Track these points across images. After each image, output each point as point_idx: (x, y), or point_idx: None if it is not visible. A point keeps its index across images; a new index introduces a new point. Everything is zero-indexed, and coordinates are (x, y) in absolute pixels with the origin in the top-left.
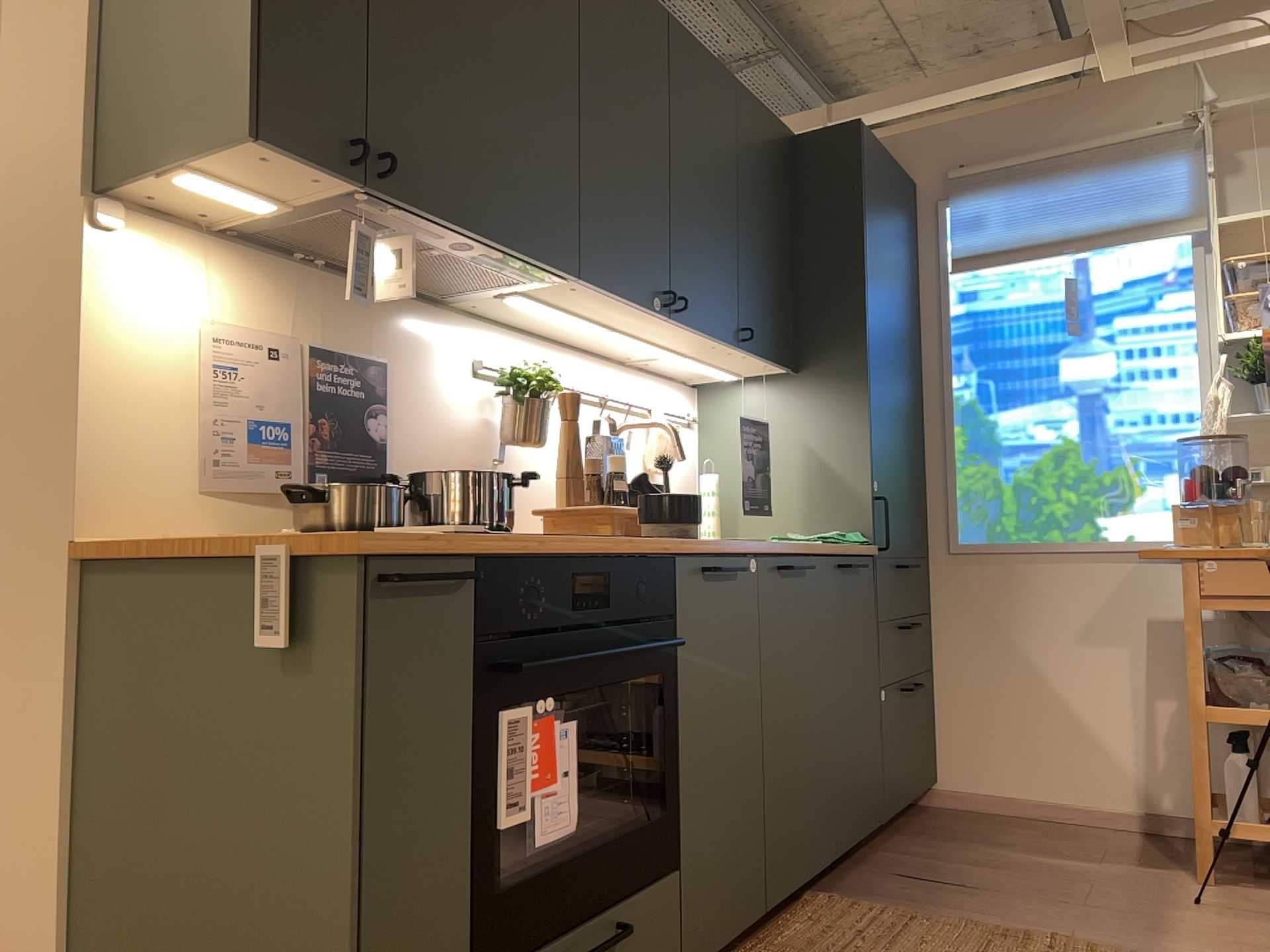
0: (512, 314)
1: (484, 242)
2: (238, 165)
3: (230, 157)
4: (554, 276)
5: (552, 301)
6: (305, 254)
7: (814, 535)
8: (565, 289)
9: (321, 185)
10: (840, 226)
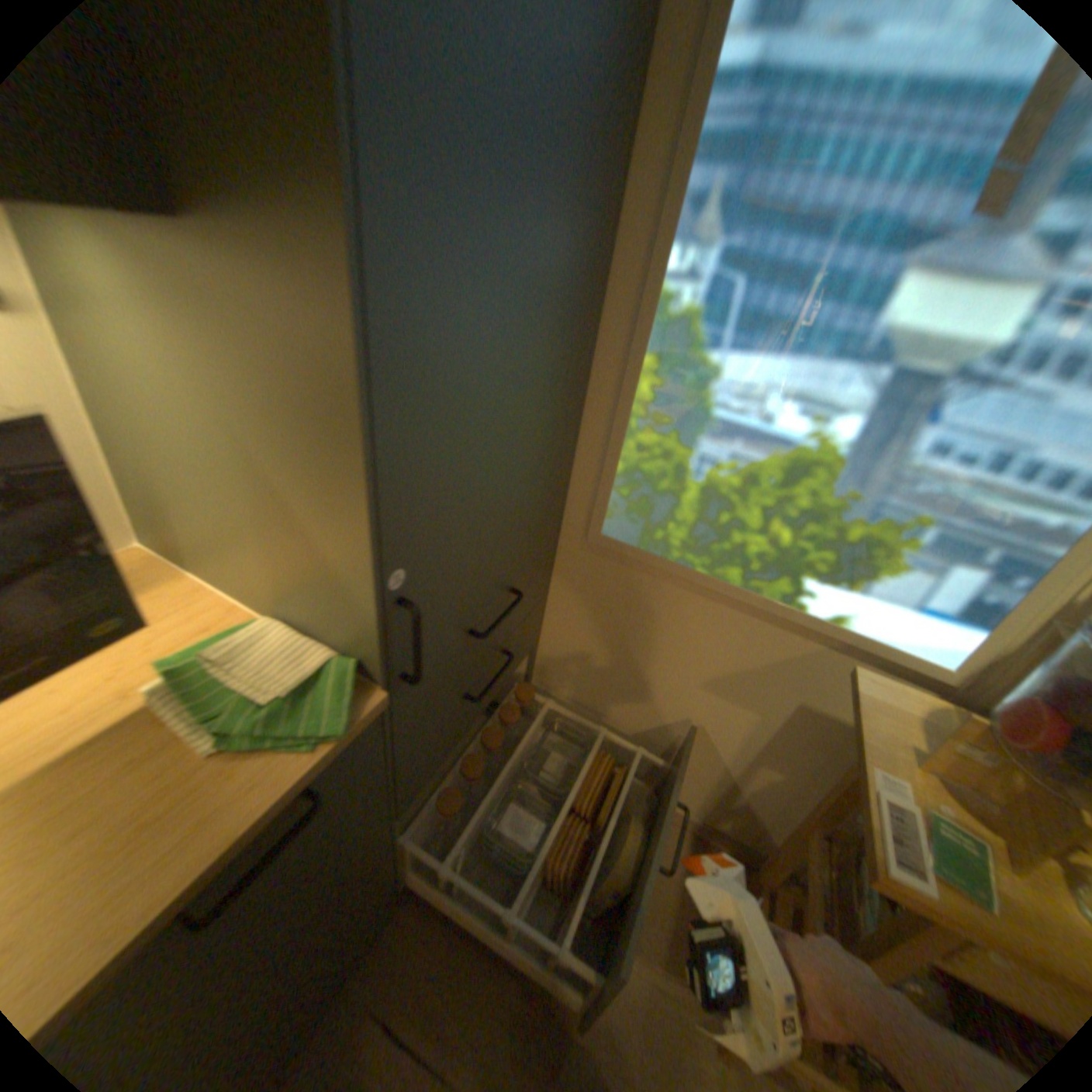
0: None
1: None
2: None
3: None
4: None
5: None
6: None
7: (282, 623)
8: None
9: None
10: None
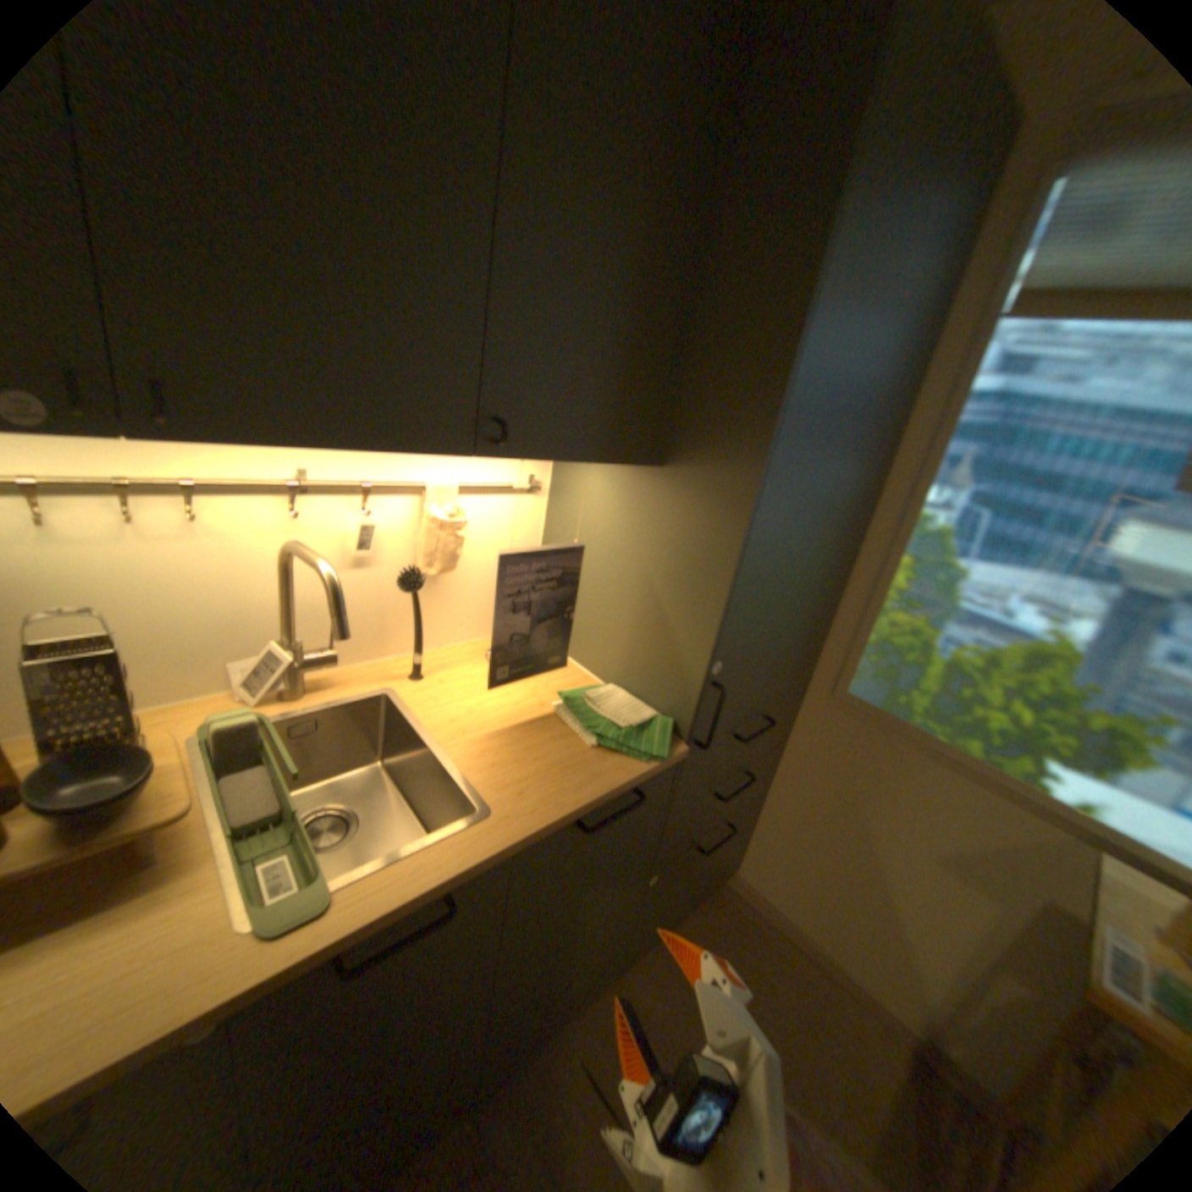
0: None
1: None
2: None
3: None
4: None
5: None
6: None
7: (625, 689)
8: None
9: None
10: (797, 199)
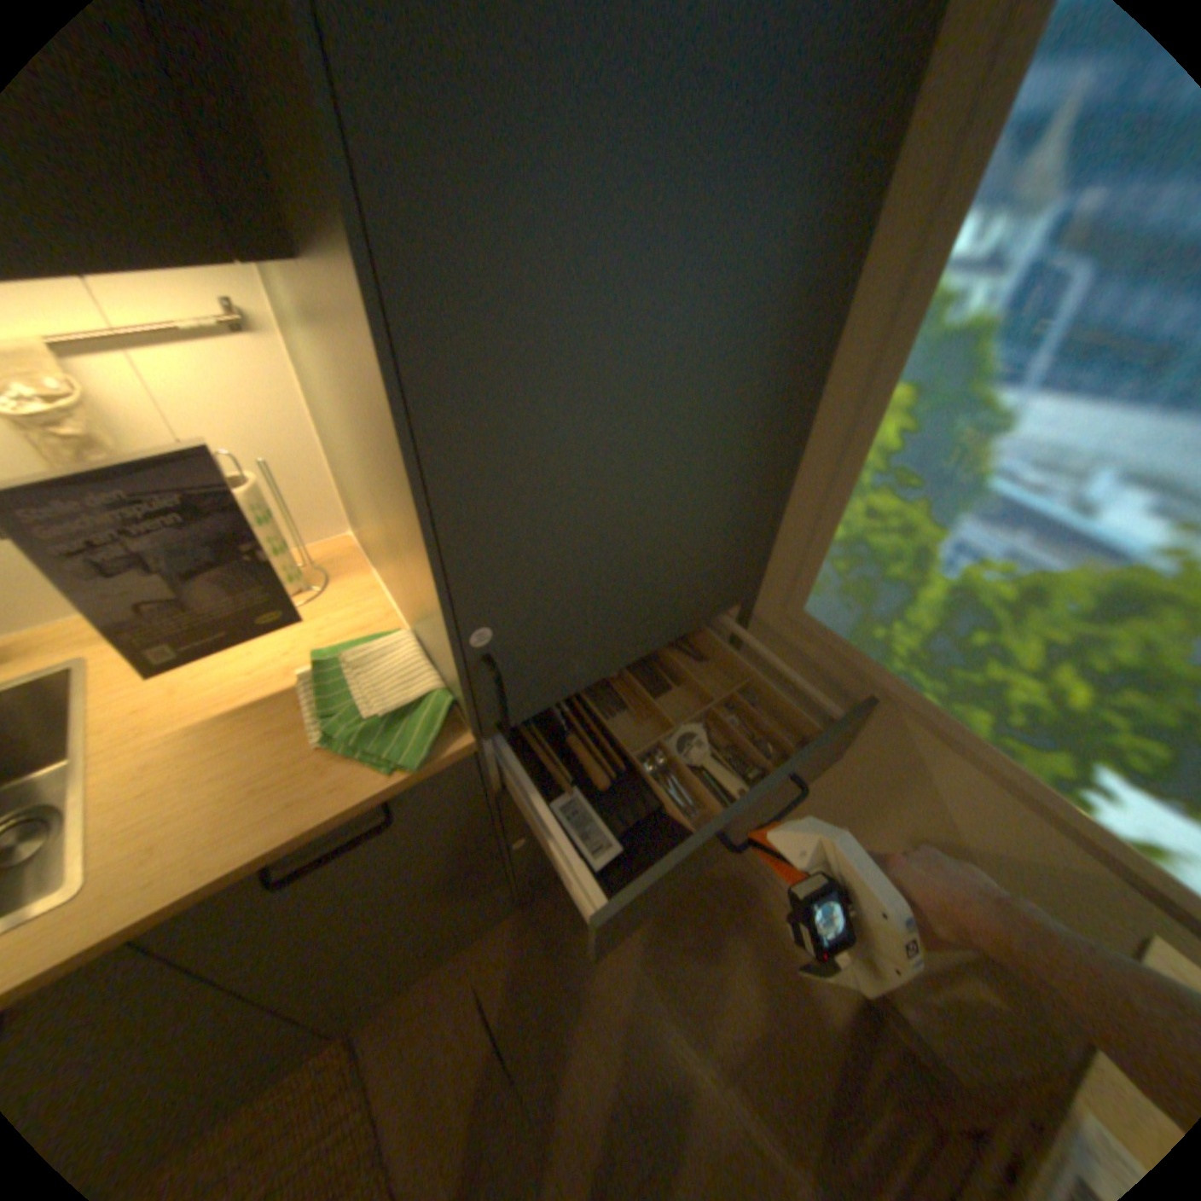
0: None
1: None
2: None
3: None
4: None
5: None
6: None
7: (413, 641)
8: None
9: None
10: None
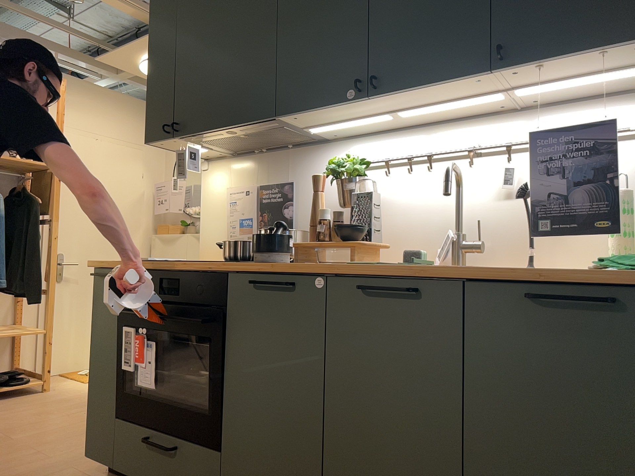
0: (360, 129)
1: (226, 129)
2: (170, 147)
3: (162, 147)
4: (280, 119)
5: (327, 122)
6: (255, 150)
7: None
8: (301, 119)
9: (179, 141)
10: None
